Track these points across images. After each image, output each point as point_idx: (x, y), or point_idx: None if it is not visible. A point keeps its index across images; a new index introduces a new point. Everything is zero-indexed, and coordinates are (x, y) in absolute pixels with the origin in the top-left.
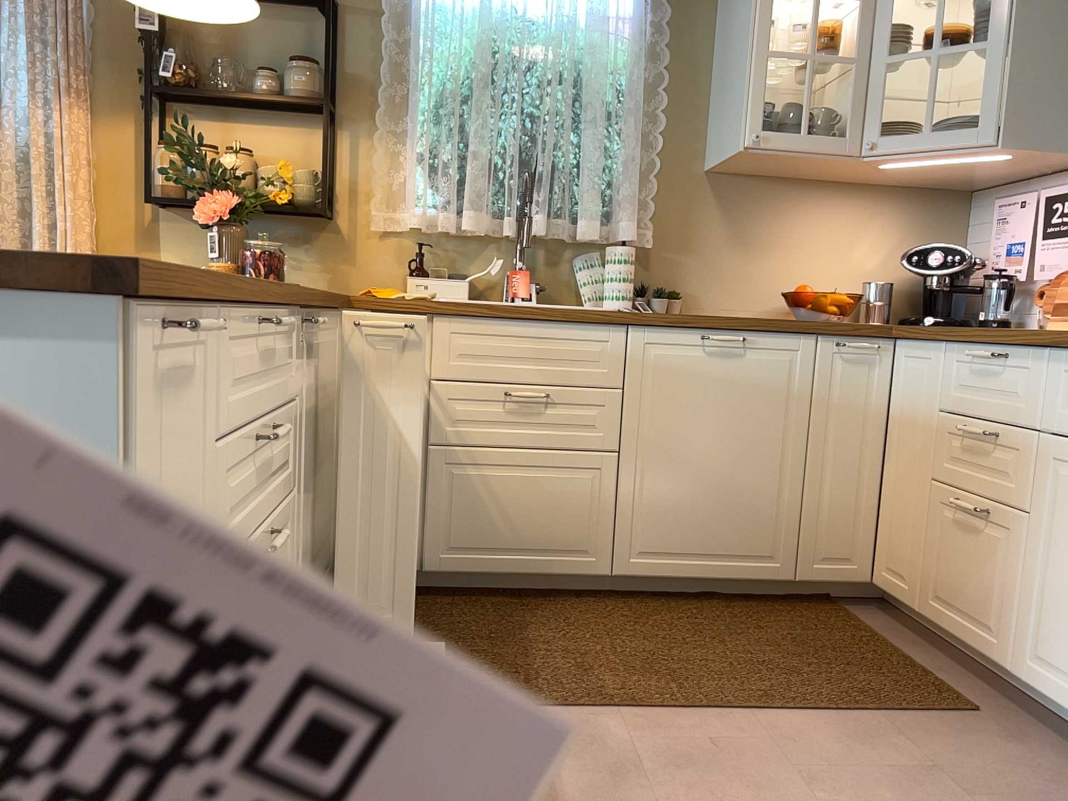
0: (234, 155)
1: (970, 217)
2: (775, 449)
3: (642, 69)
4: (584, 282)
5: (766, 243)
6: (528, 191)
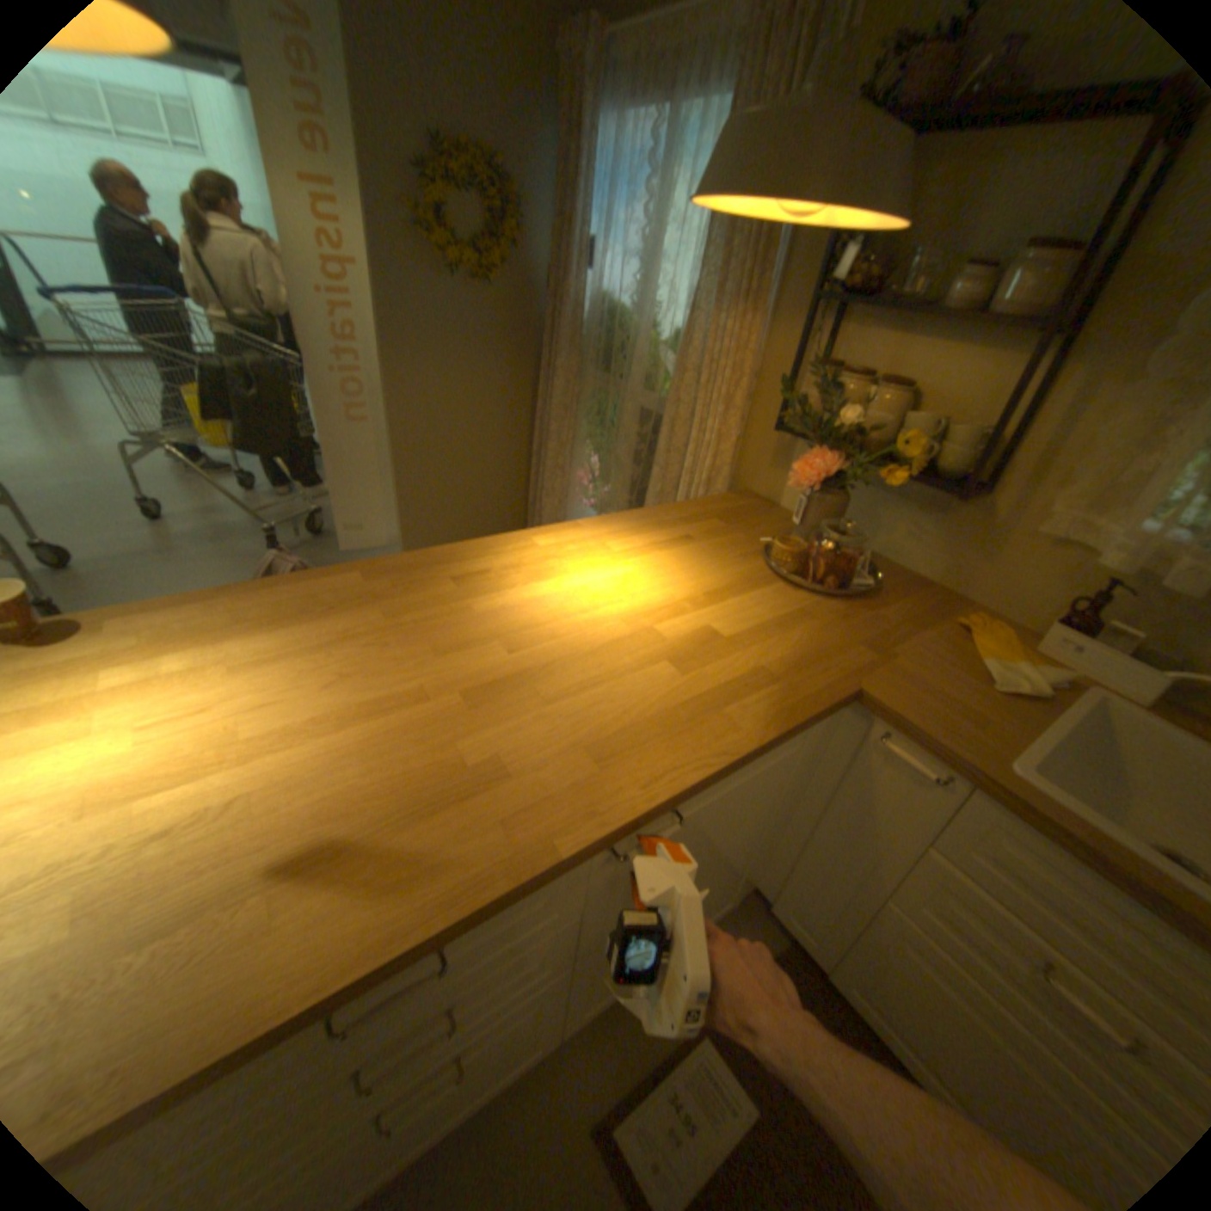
0: (863, 401)
1: None
2: None
3: None
4: None
5: None
6: None
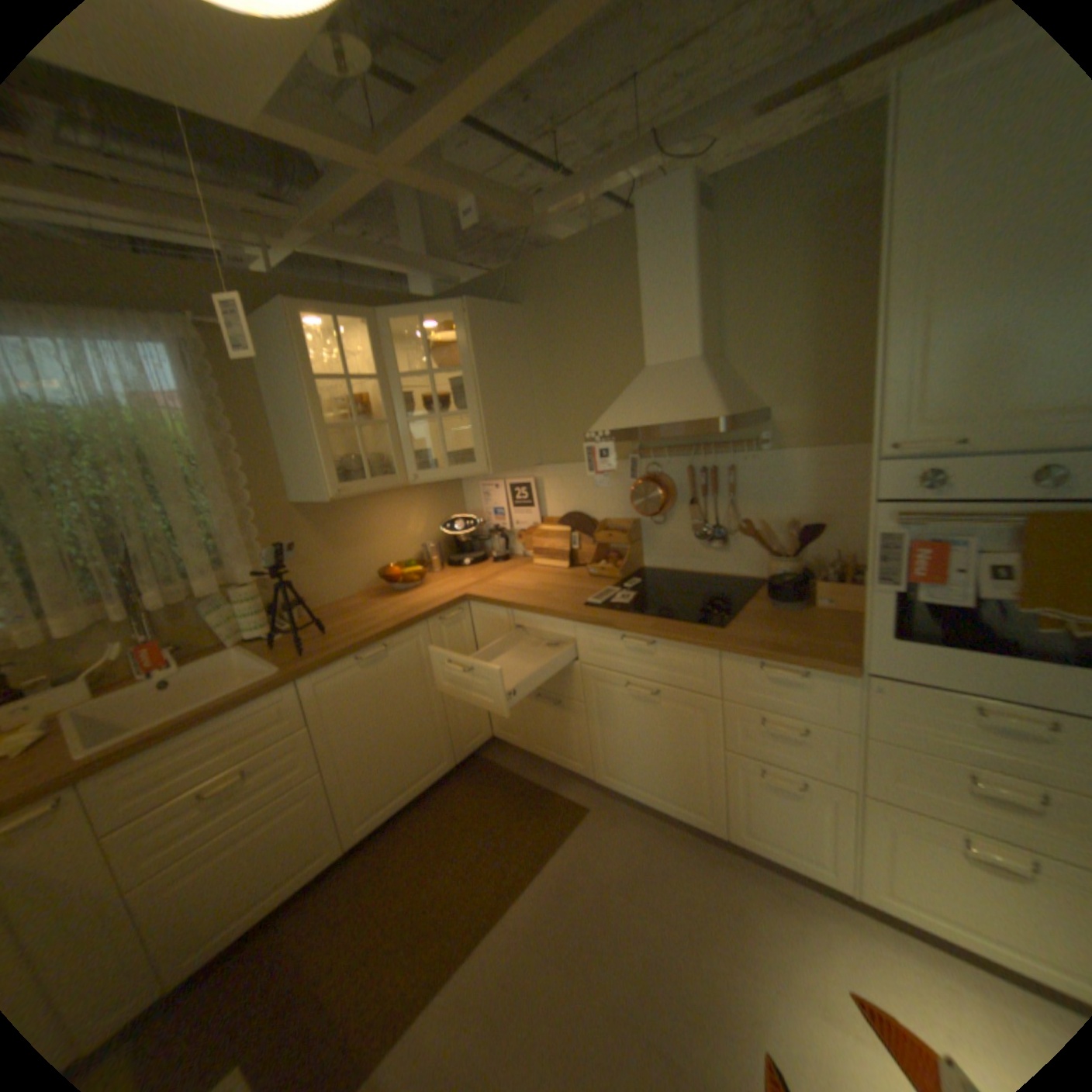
0: None
1: (461, 487)
2: (422, 702)
3: (201, 436)
4: (213, 627)
5: (350, 541)
6: (118, 571)
